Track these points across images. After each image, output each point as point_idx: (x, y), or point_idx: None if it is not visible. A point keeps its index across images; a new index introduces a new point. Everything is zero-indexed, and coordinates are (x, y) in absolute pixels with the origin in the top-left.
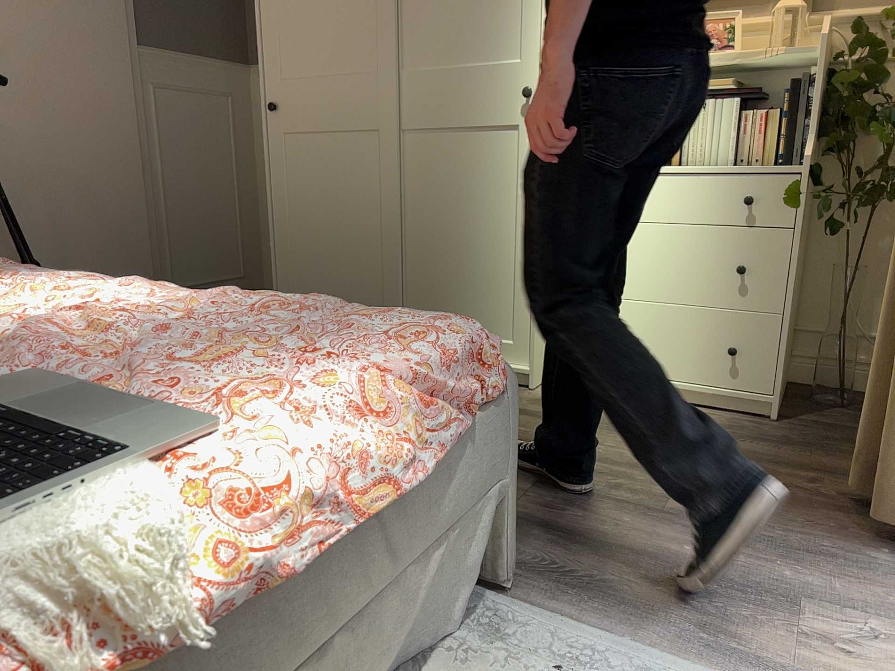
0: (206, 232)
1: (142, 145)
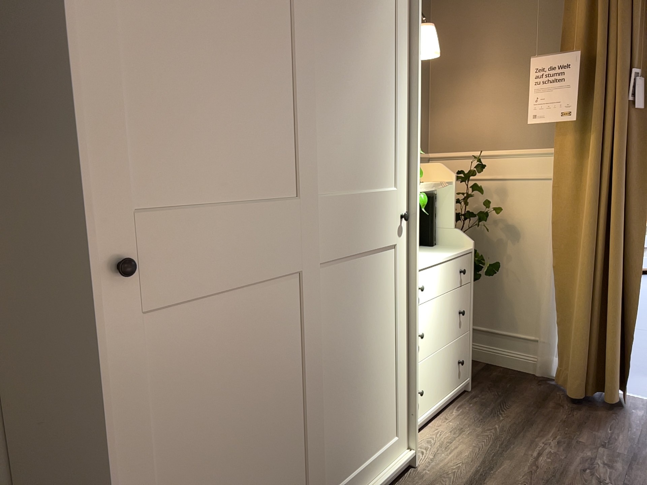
0: None
1: None
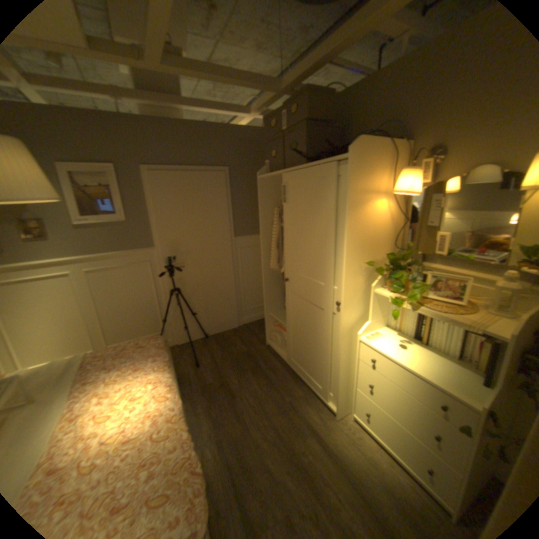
0: (256, 291)
1: (233, 268)
